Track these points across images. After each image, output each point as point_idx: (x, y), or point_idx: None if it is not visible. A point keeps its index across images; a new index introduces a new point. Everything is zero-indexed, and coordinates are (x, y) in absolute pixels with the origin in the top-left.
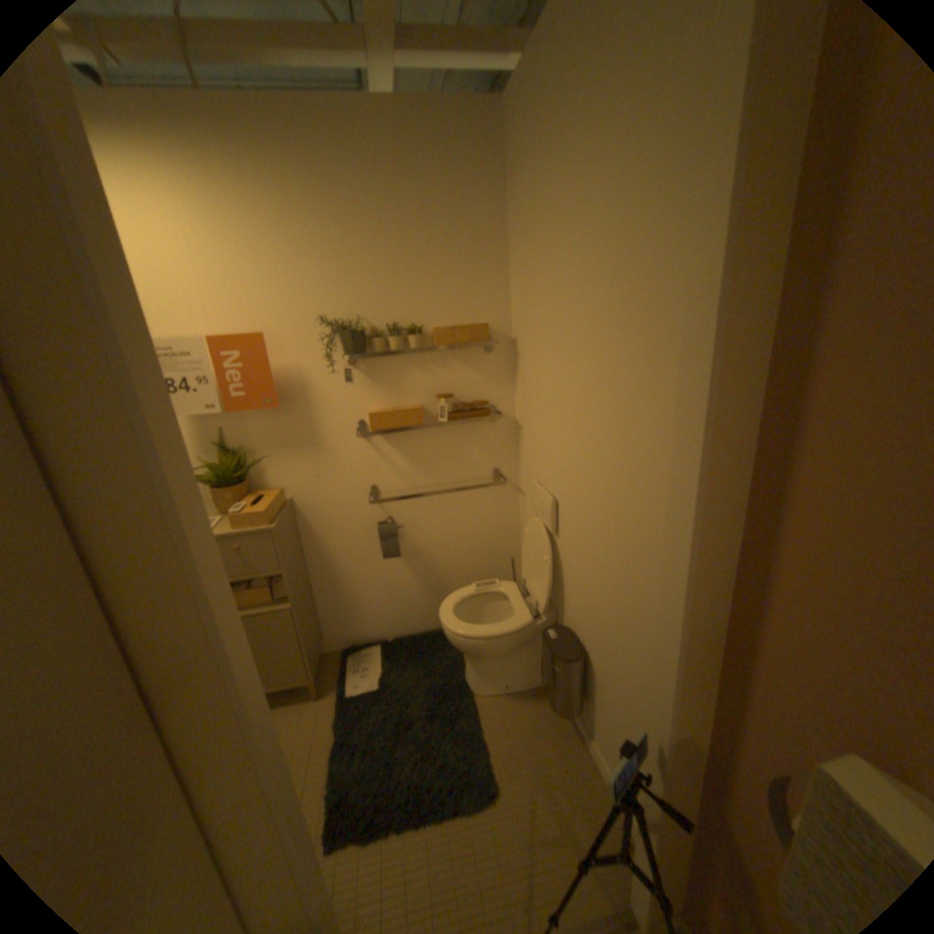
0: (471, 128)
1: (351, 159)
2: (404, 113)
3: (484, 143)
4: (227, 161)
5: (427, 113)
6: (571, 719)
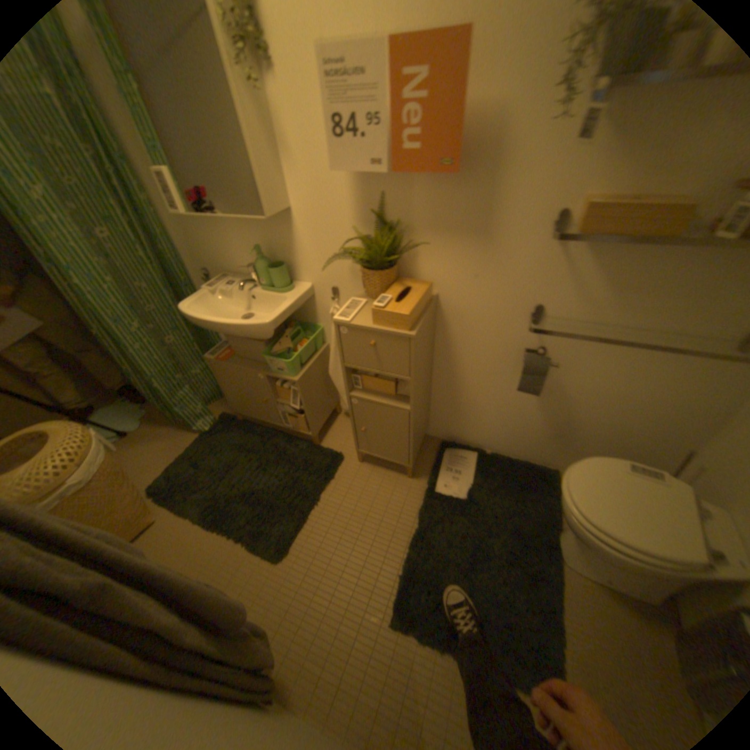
0: None
1: None
2: None
3: None
4: None
5: None
6: None
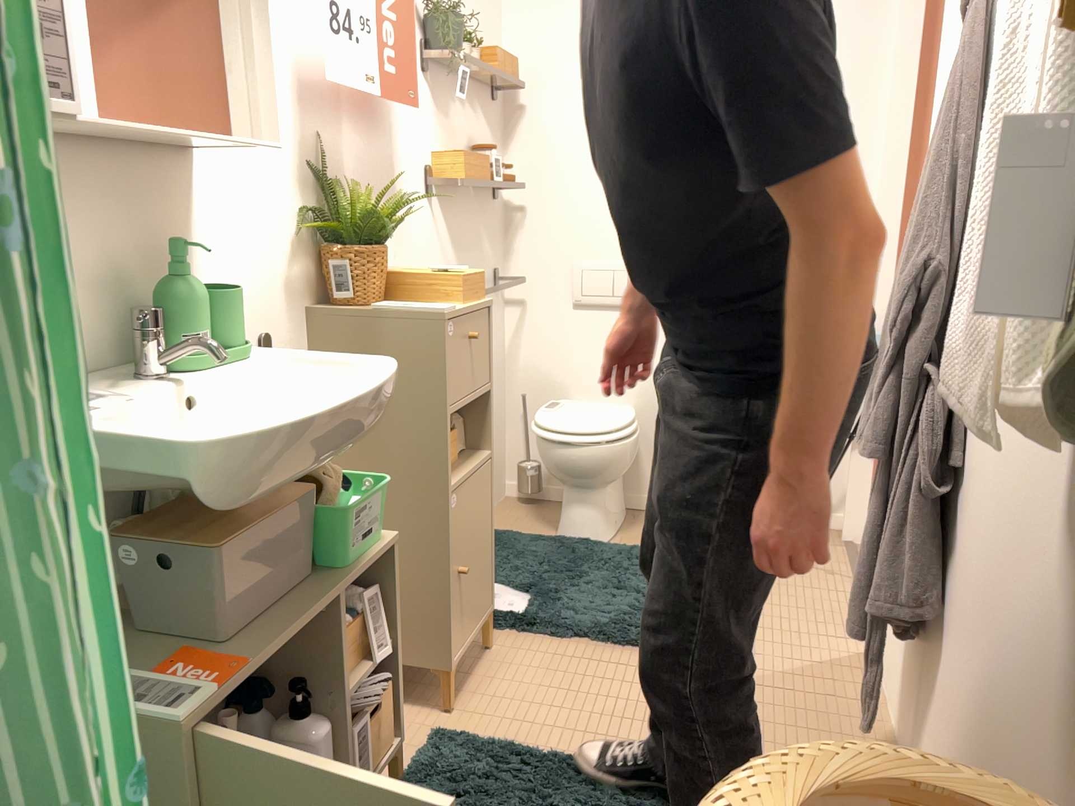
0: None
1: None
2: None
3: None
4: None
5: None
6: None
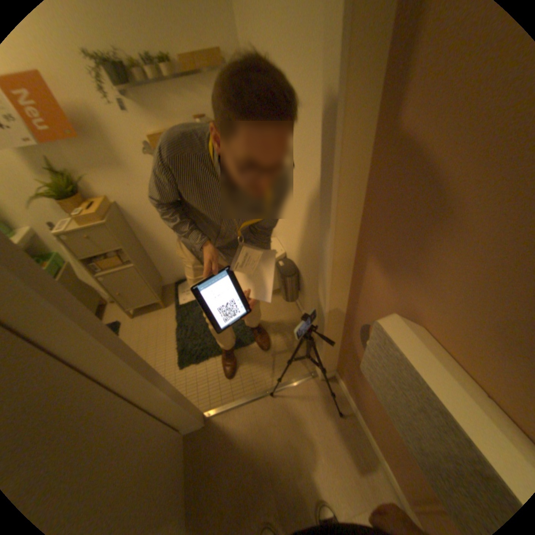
0: None
1: None
2: None
3: None
4: None
5: None
6: (292, 301)
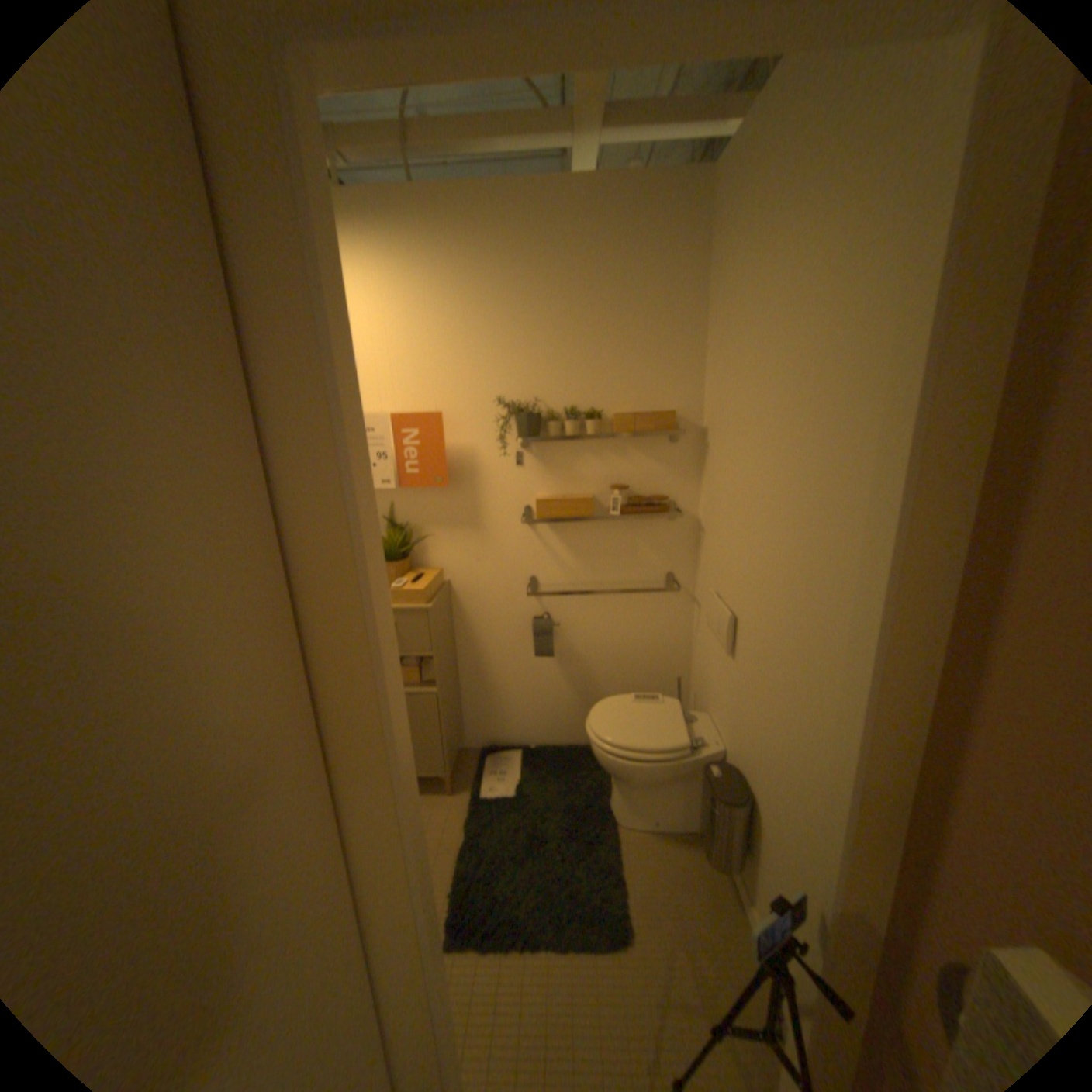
0: (677, 201)
1: (546, 240)
2: (605, 190)
3: (690, 216)
4: (429, 247)
5: (630, 189)
6: (729, 875)
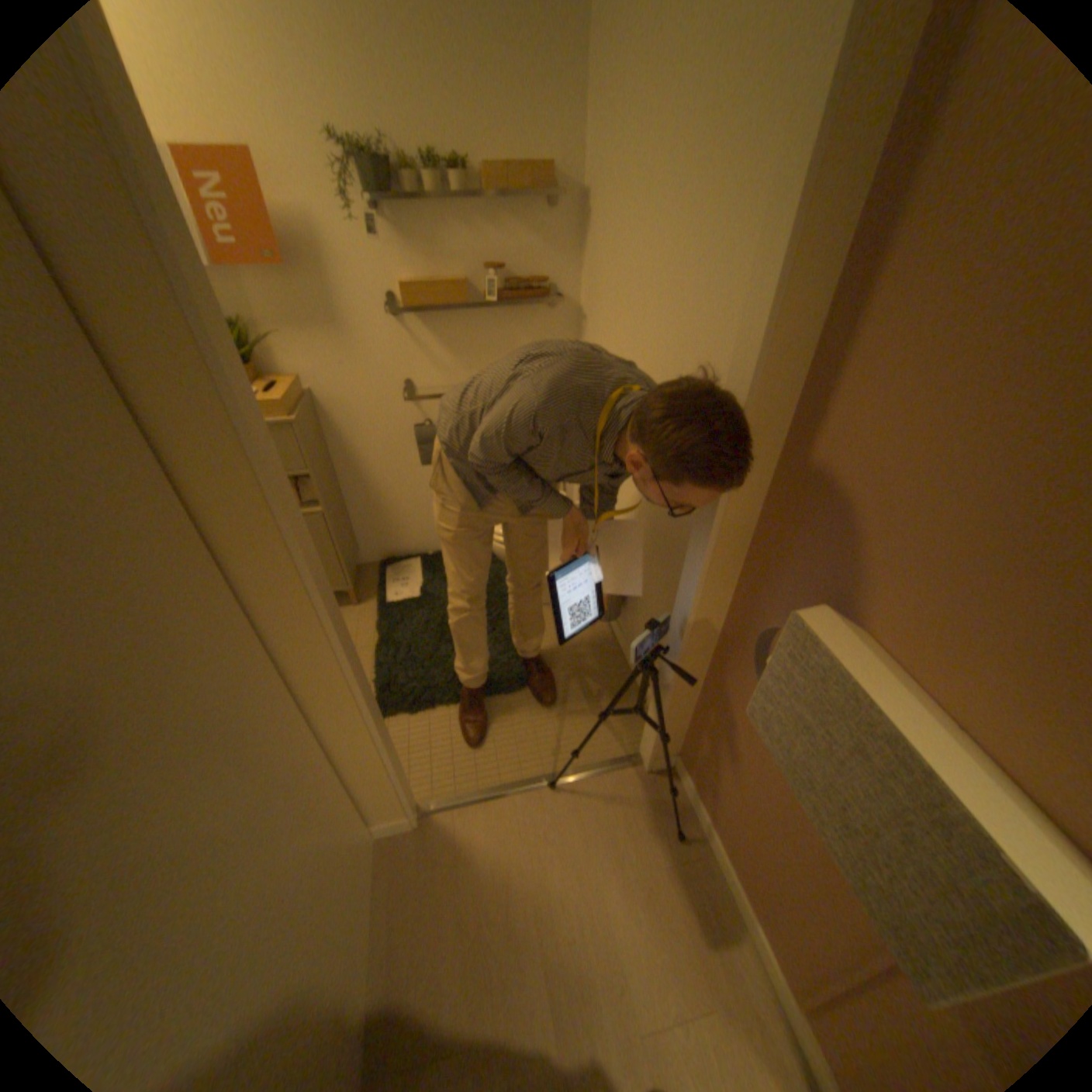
0: None
1: None
2: None
3: None
4: None
5: None
6: (608, 622)
